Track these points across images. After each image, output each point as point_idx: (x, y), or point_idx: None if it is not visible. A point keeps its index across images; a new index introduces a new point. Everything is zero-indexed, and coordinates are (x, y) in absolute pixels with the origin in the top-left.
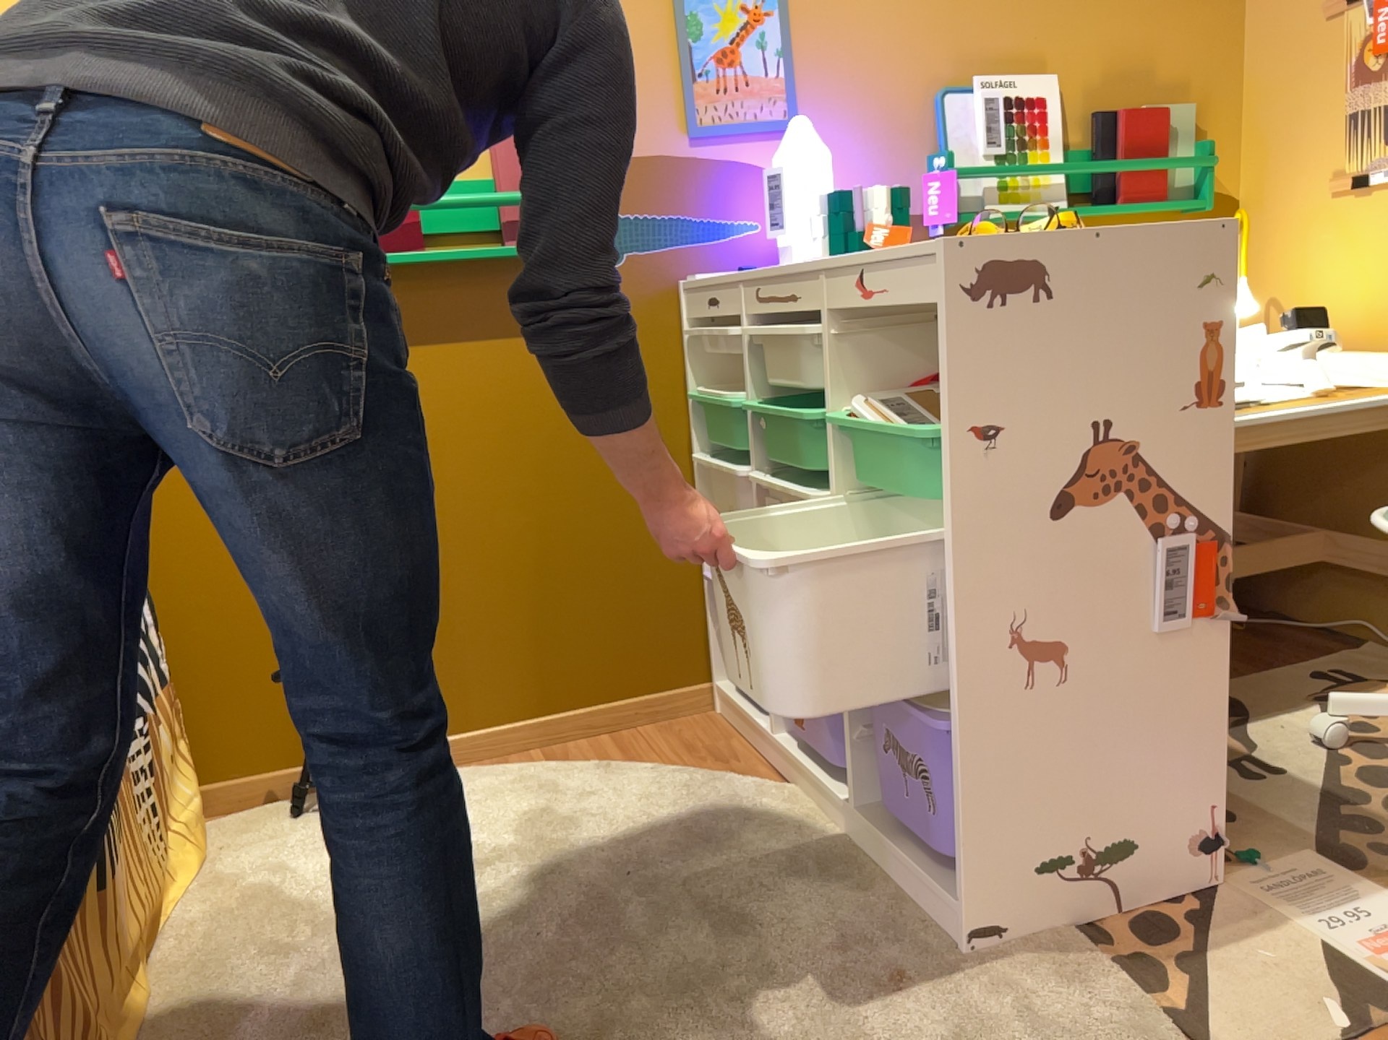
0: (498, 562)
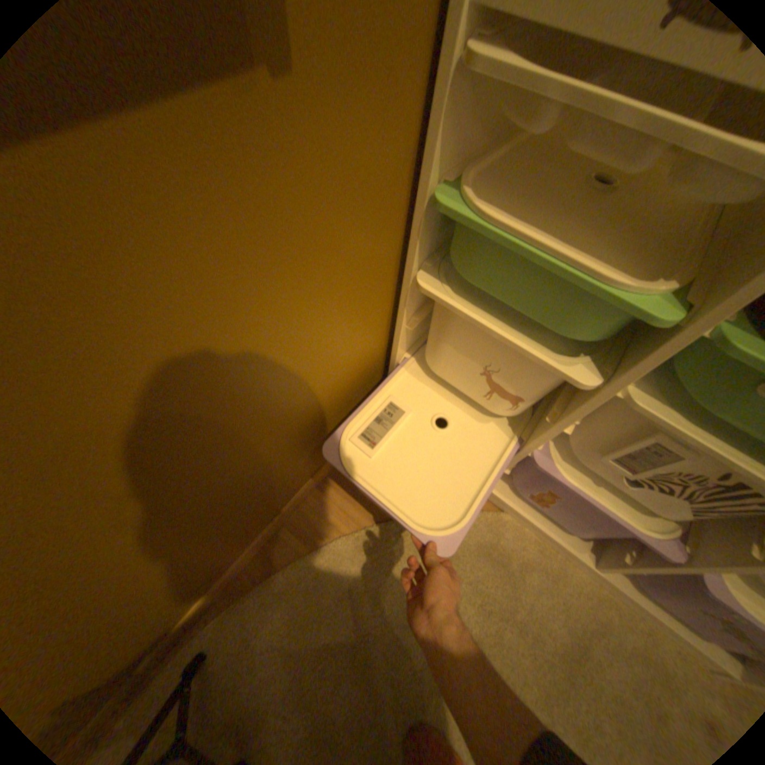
0: (210, 503)
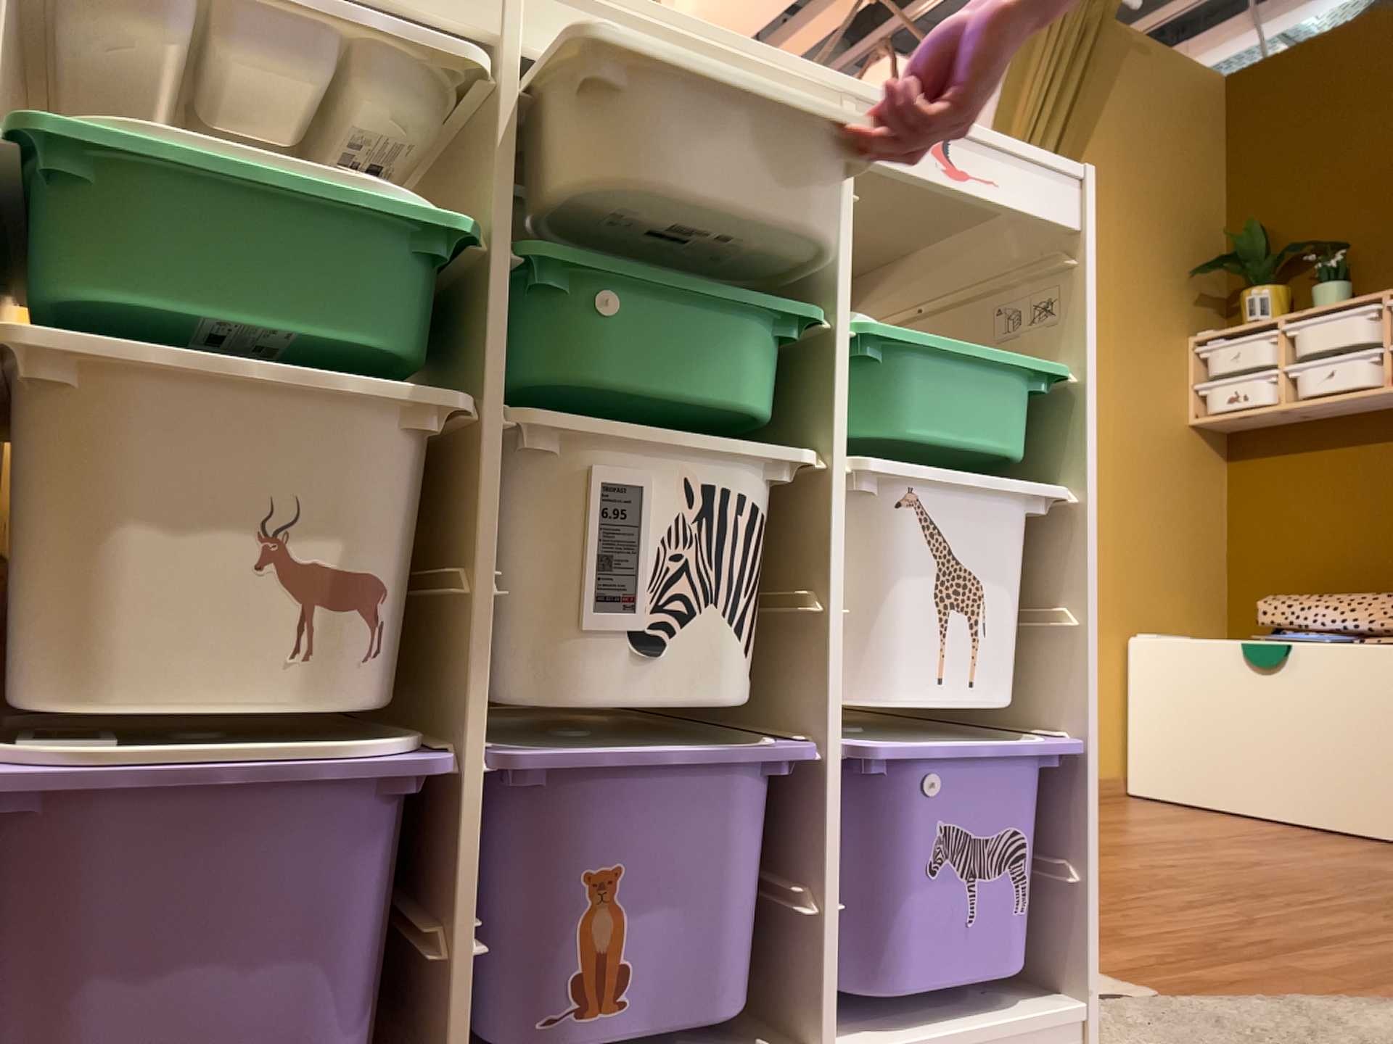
0: None
